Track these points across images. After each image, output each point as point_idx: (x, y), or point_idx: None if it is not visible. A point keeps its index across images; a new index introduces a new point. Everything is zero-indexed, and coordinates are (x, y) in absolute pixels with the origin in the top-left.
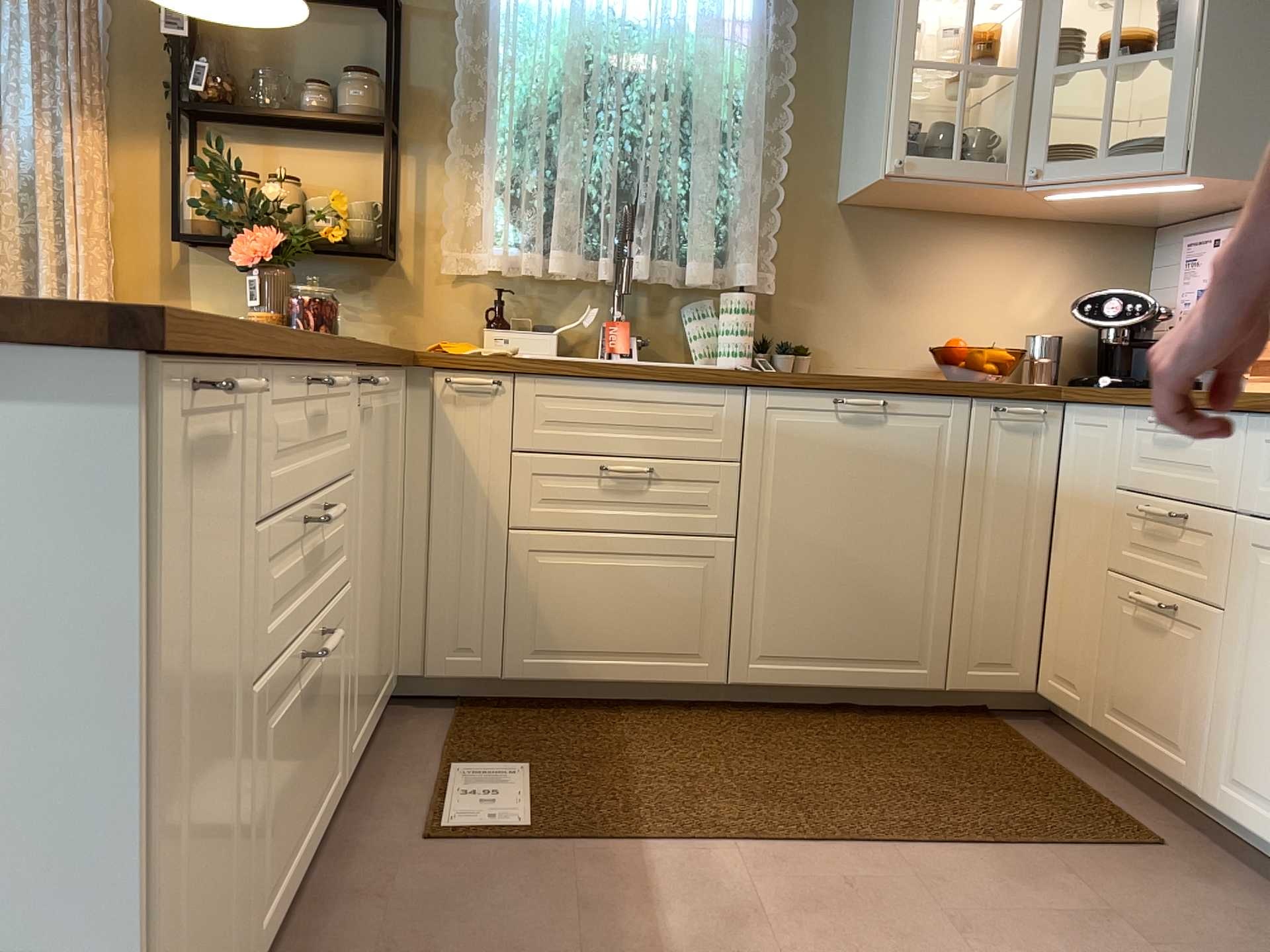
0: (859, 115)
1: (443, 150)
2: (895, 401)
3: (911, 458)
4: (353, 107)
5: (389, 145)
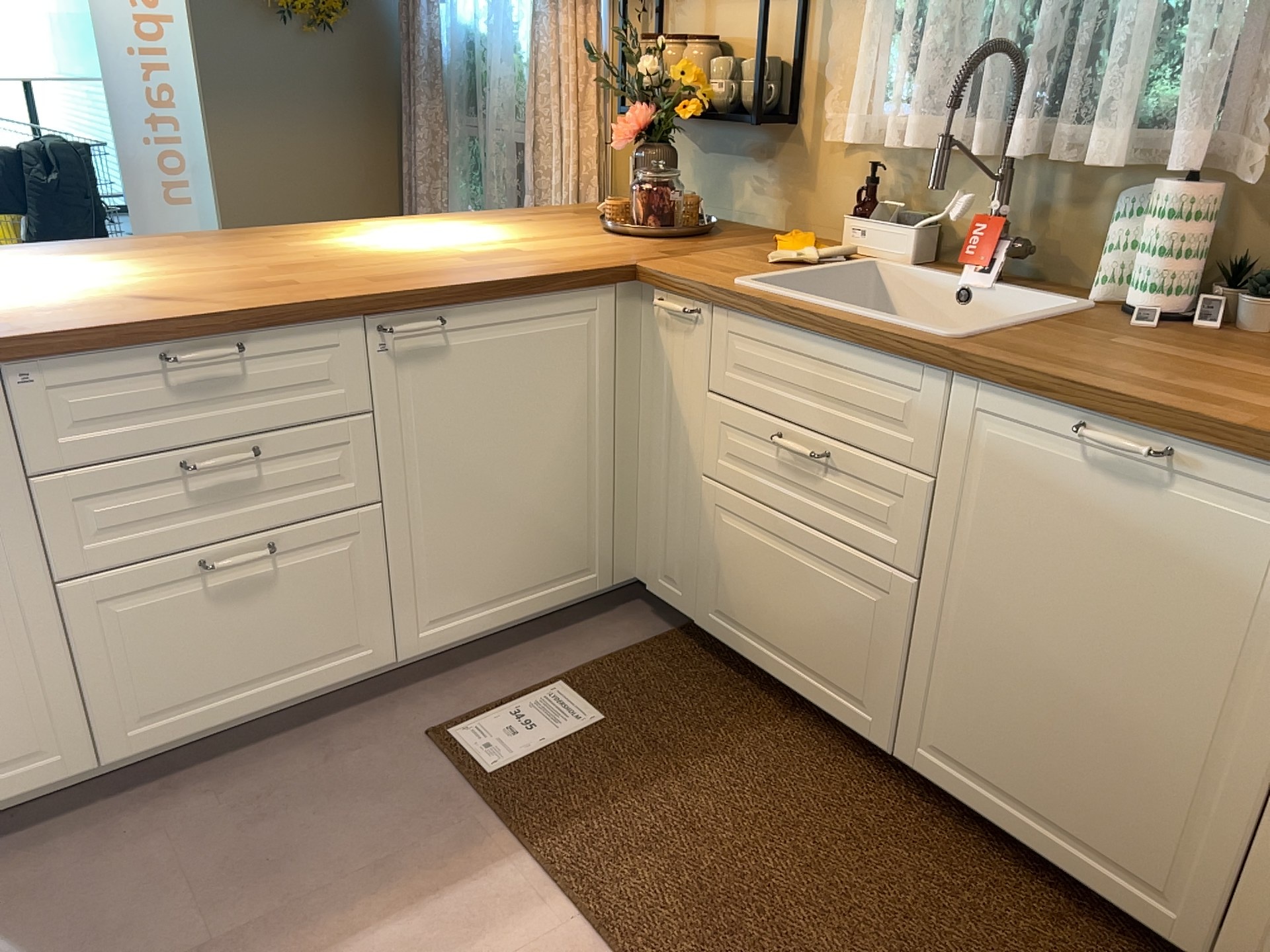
0: None
1: None
2: (1190, 455)
3: (1204, 566)
4: None
5: None
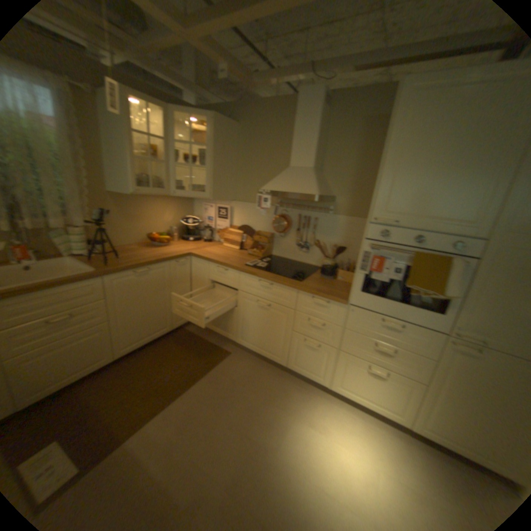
0: (107, 164)
1: None
2: (148, 267)
3: (155, 281)
4: None
5: None
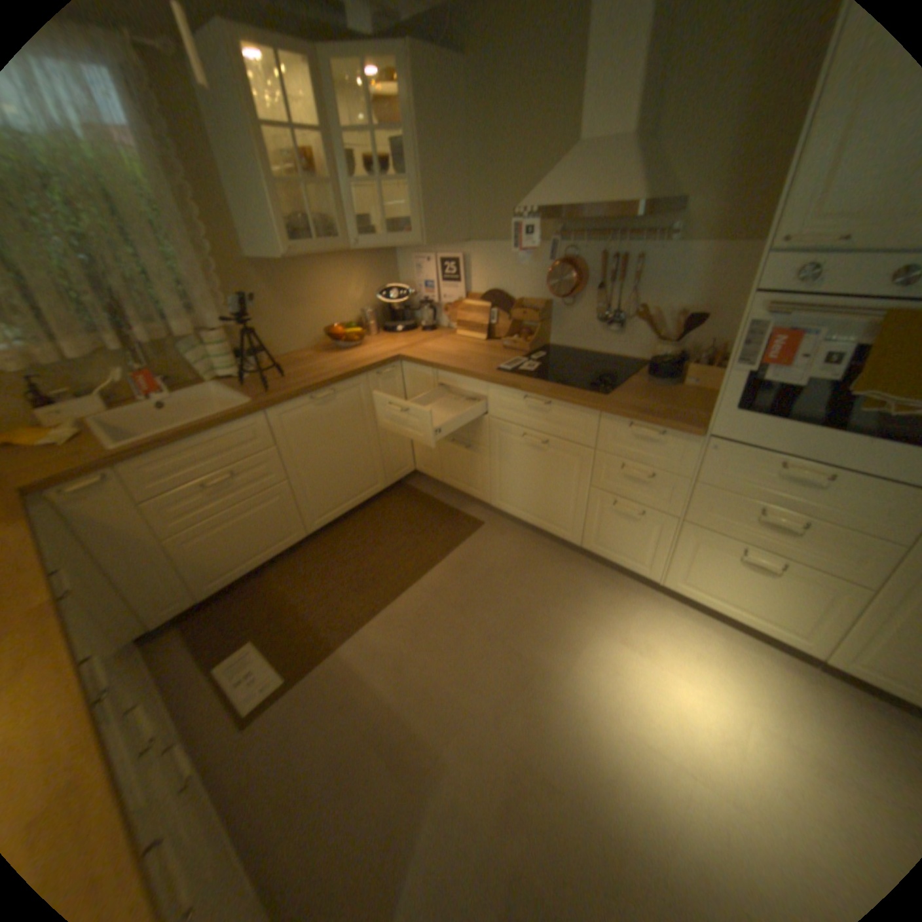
0: (236, 205)
1: None
2: (334, 389)
3: (349, 411)
4: None
5: None
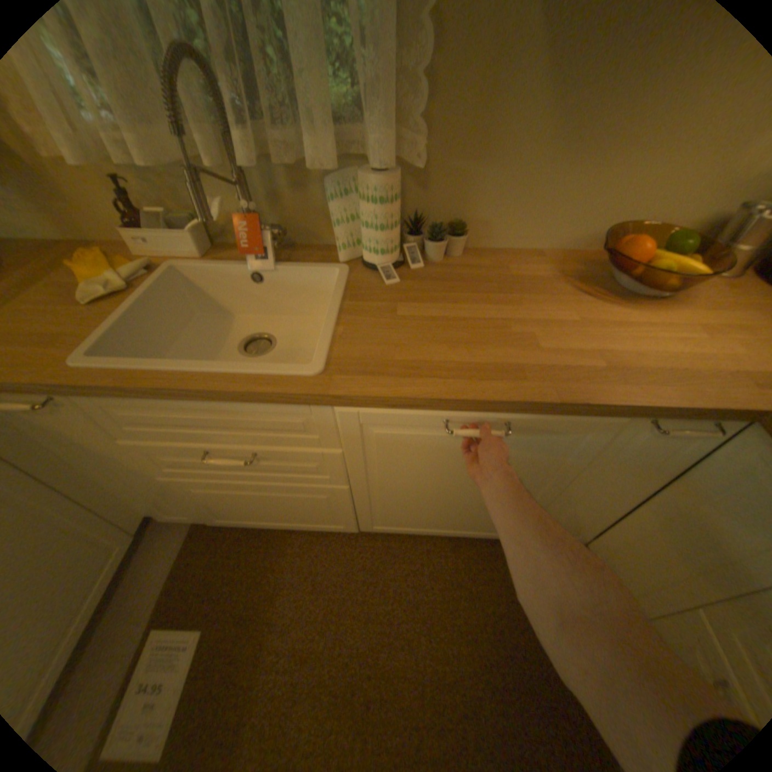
0: None
1: None
2: (521, 415)
3: (526, 454)
4: None
5: None
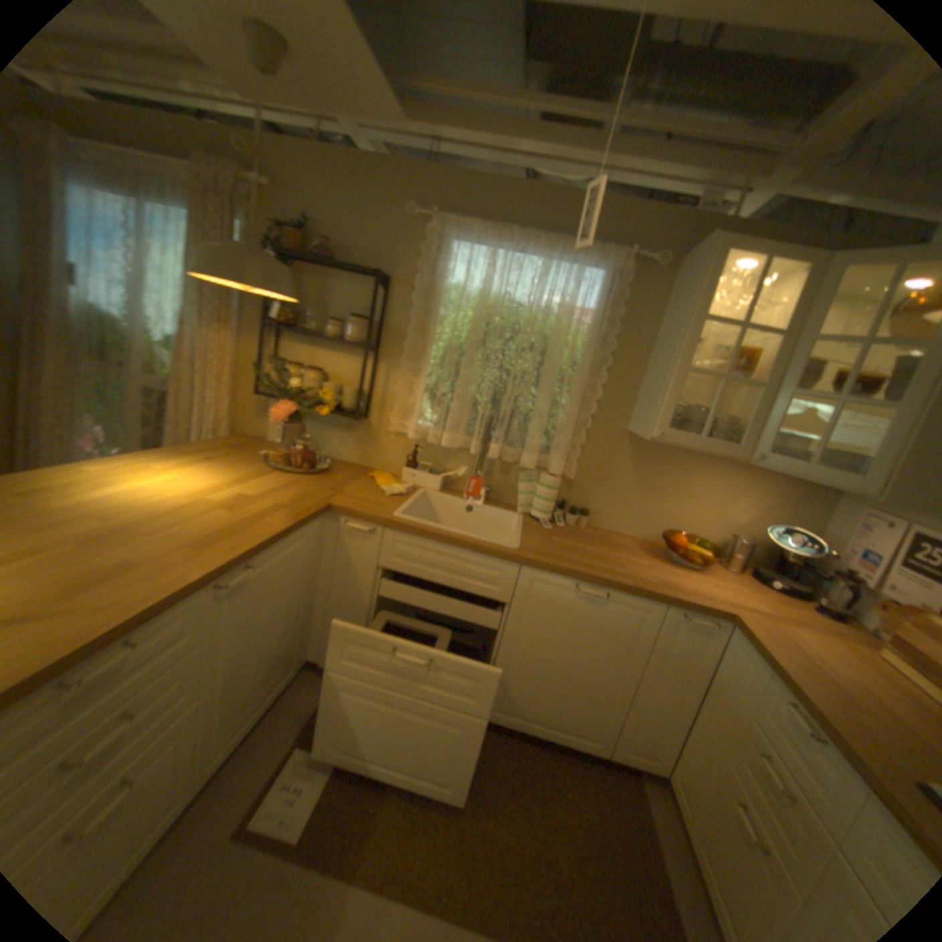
0: (650, 383)
1: (399, 362)
2: (615, 595)
3: (618, 630)
4: (347, 336)
5: (363, 361)
